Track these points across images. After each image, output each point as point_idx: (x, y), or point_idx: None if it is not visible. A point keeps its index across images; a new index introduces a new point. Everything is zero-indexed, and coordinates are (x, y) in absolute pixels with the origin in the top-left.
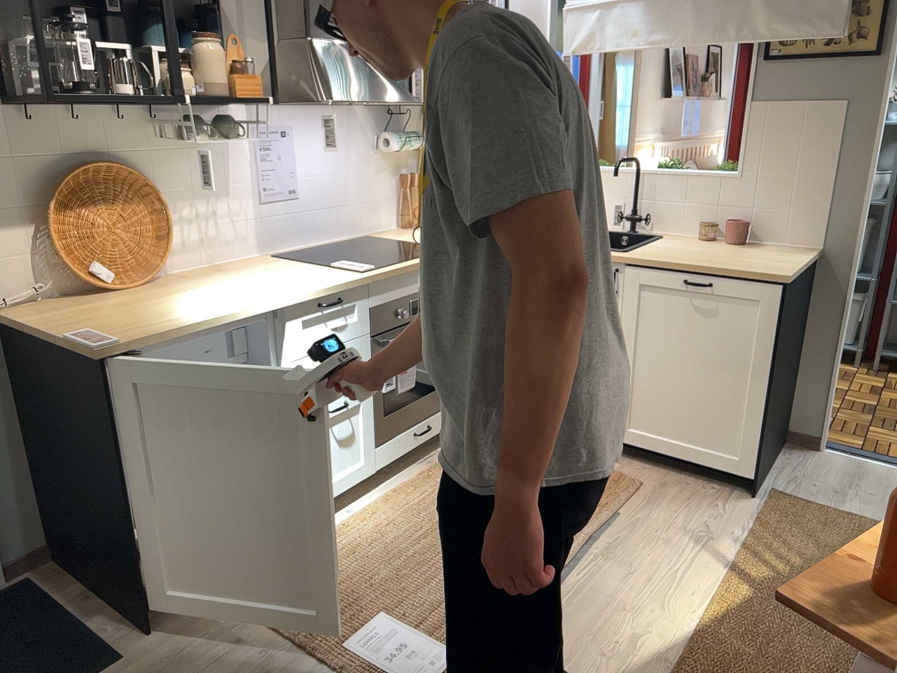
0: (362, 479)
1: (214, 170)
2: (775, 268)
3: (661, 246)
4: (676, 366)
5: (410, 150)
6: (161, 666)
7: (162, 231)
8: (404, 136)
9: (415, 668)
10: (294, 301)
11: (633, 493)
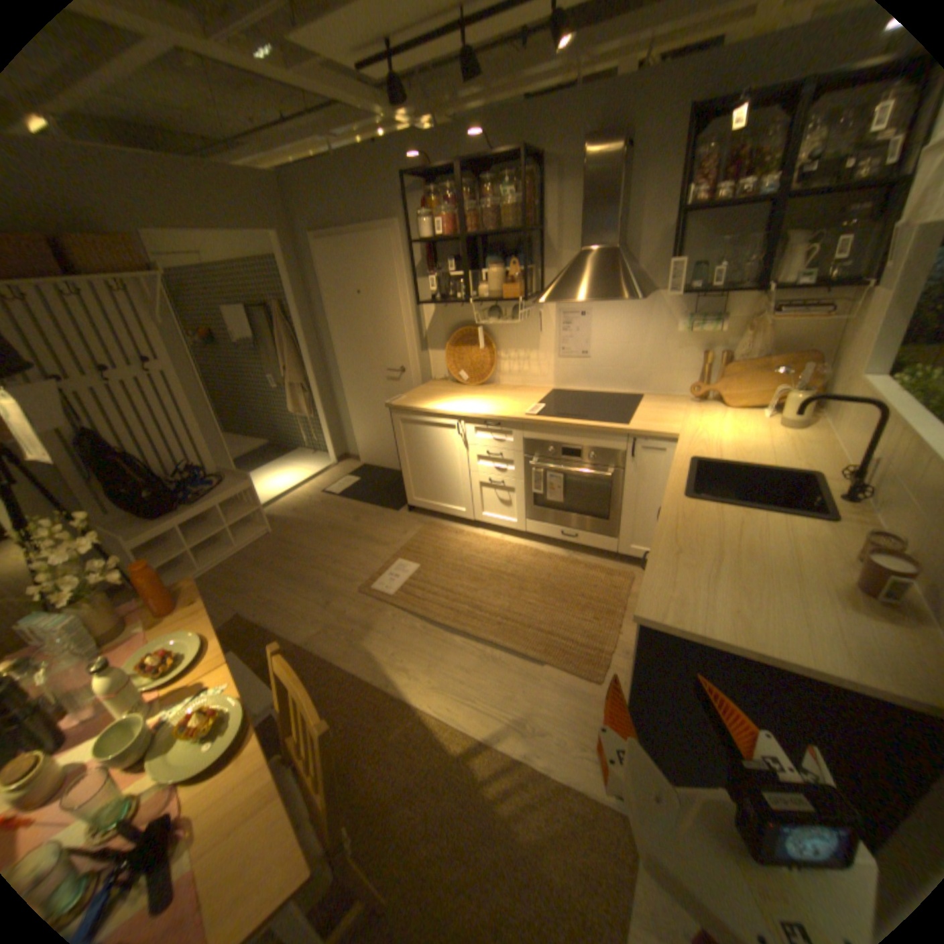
0: (513, 528)
1: (529, 334)
2: (679, 610)
3: (760, 522)
4: None
5: (708, 332)
6: (393, 520)
7: (492, 363)
8: (695, 319)
9: (385, 583)
10: (466, 416)
11: (574, 677)
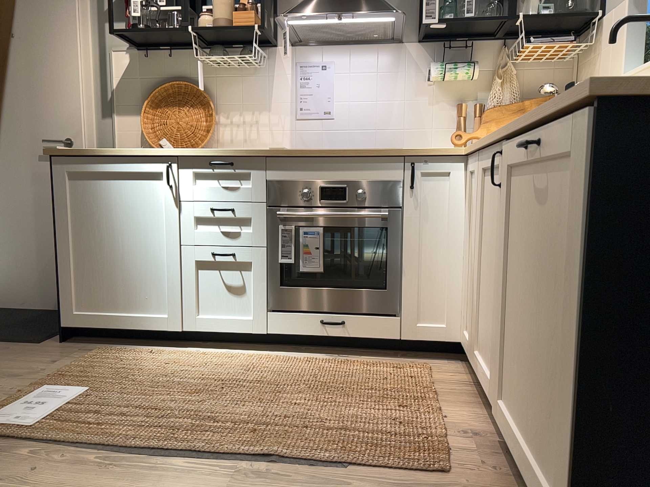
0: (248, 332)
1: (259, 91)
2: None
3: None
4: (532, 303)
5: (460, 79)
6: (30, 353)
7: (209, 127)
8: (447, 64)
9: (16, 416)
10: (183, 153)
11: (412, 472)
